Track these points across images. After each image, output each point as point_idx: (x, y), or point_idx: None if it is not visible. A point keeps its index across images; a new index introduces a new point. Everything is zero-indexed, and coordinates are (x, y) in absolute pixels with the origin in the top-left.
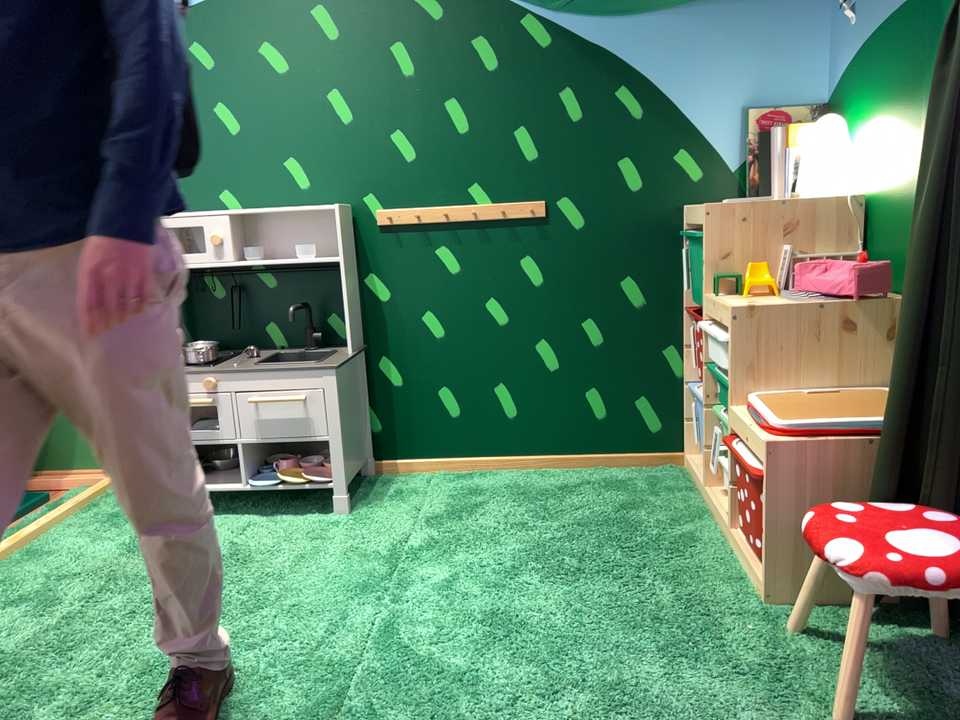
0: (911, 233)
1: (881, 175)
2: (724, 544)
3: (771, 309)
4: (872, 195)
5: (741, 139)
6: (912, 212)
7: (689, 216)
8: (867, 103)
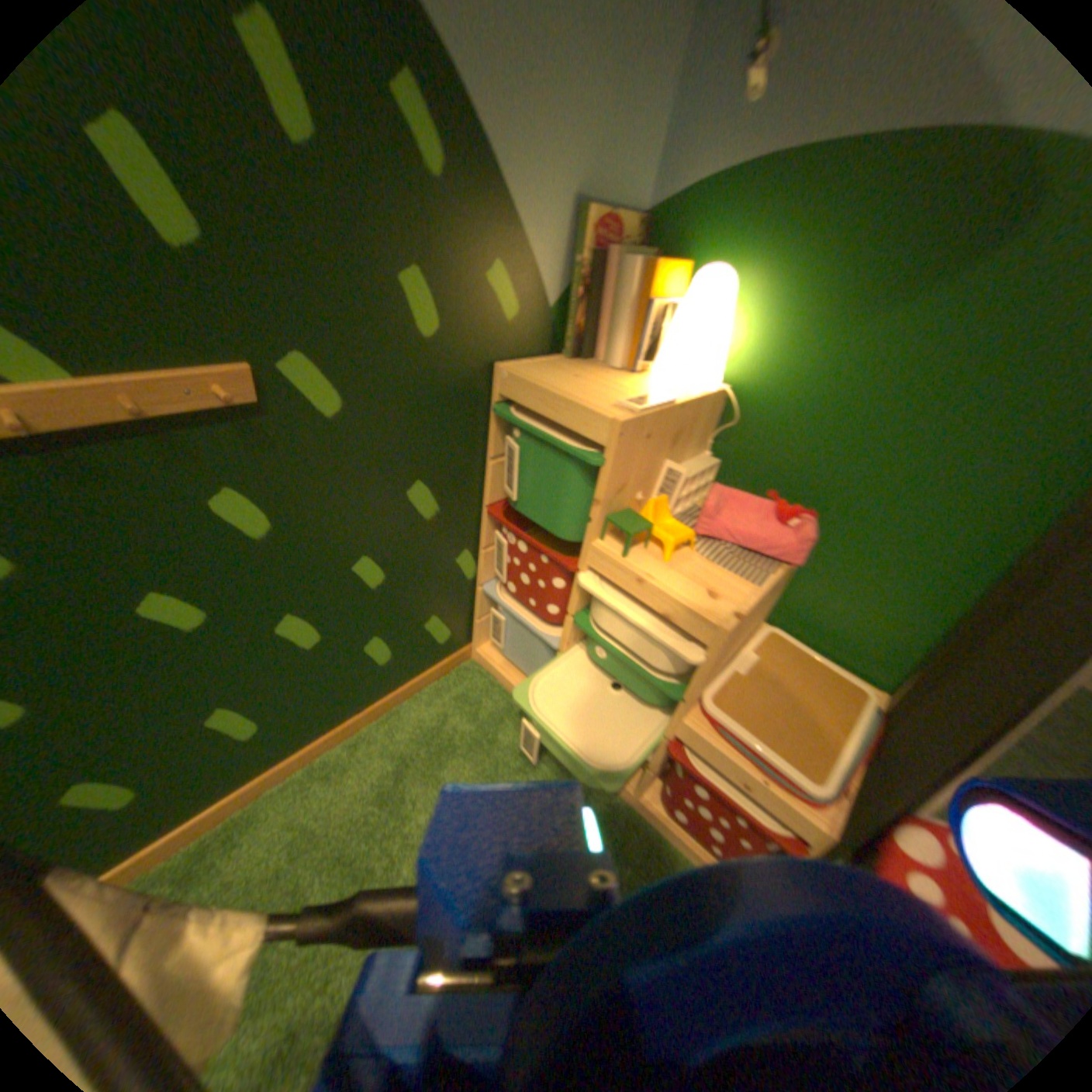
0: (815, 466)
1: (768, 371)
2: (625, 806)
3: (748, 607)
4: (741, 388)
5: (567, 249)
6: (827, 445)
7: (525, 390)
8: (761, 255)
